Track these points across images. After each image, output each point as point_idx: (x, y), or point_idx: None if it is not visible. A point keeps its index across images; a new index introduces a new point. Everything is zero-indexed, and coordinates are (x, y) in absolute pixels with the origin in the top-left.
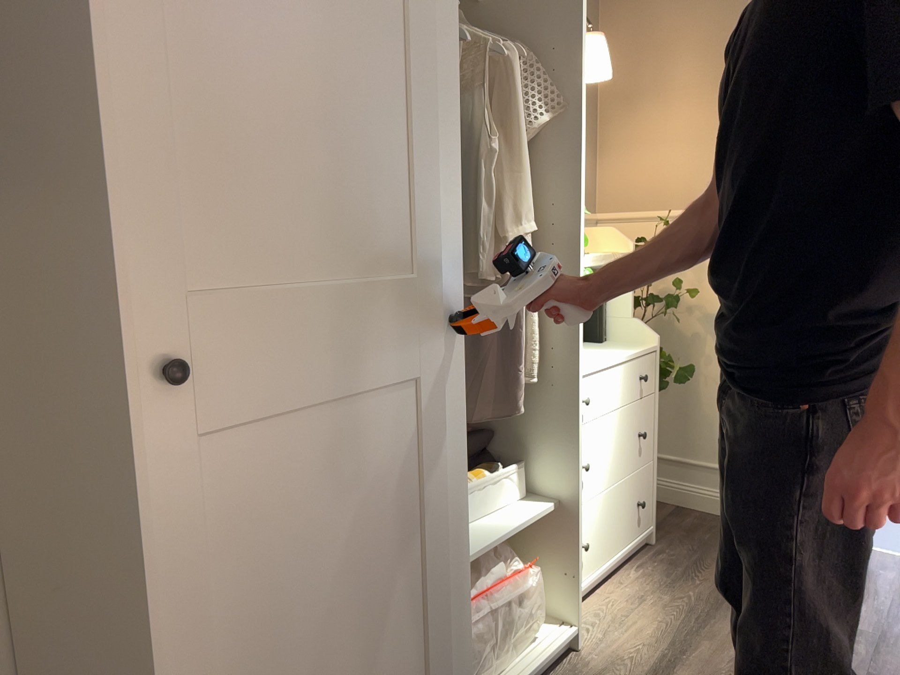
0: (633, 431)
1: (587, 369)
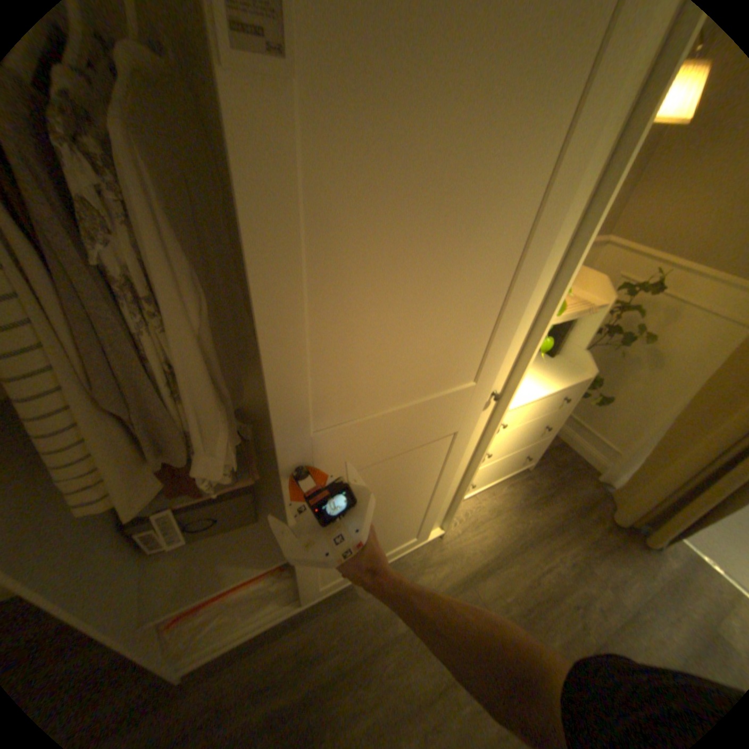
0: (549, 431)
1: (522, 406)
